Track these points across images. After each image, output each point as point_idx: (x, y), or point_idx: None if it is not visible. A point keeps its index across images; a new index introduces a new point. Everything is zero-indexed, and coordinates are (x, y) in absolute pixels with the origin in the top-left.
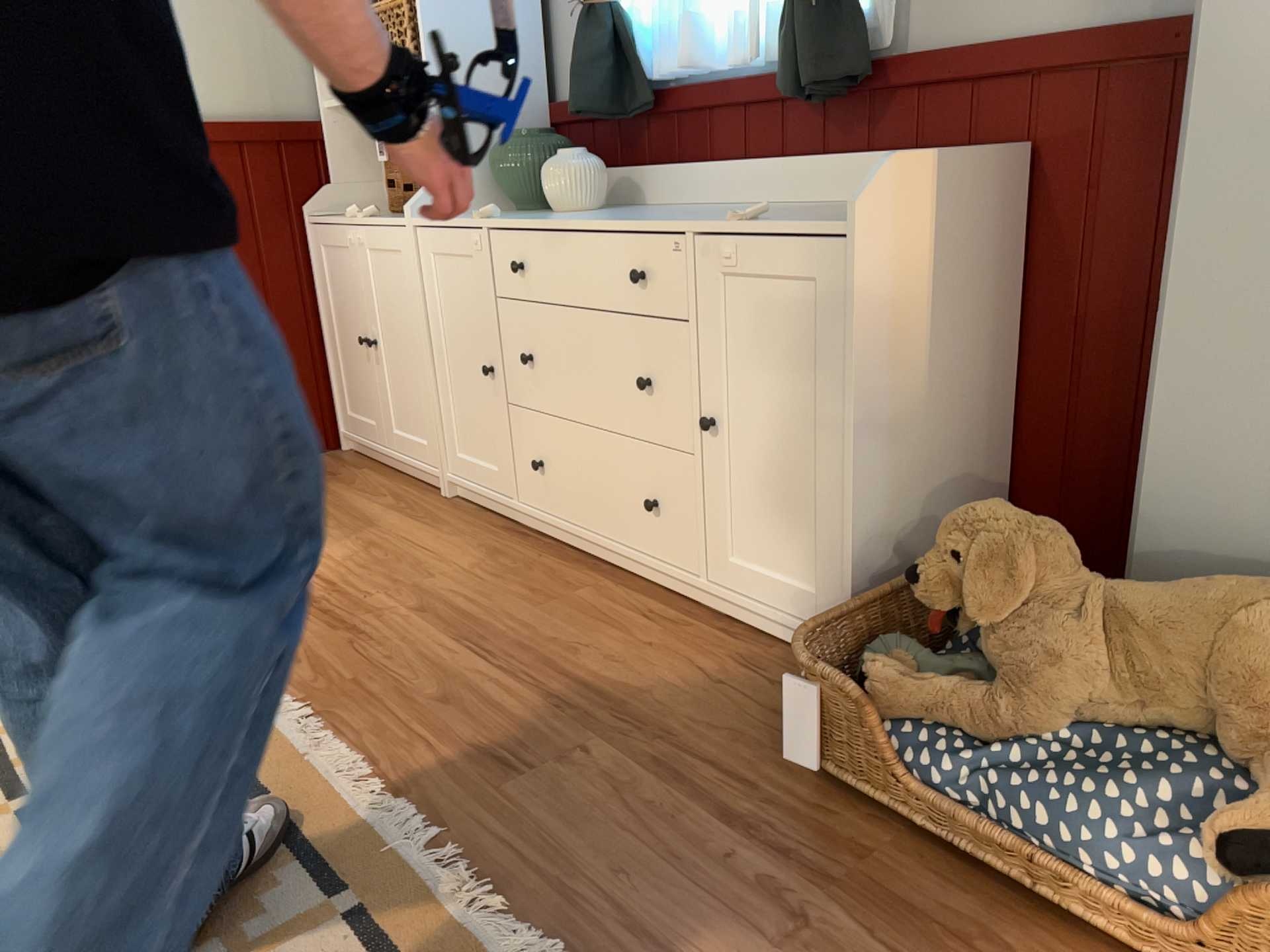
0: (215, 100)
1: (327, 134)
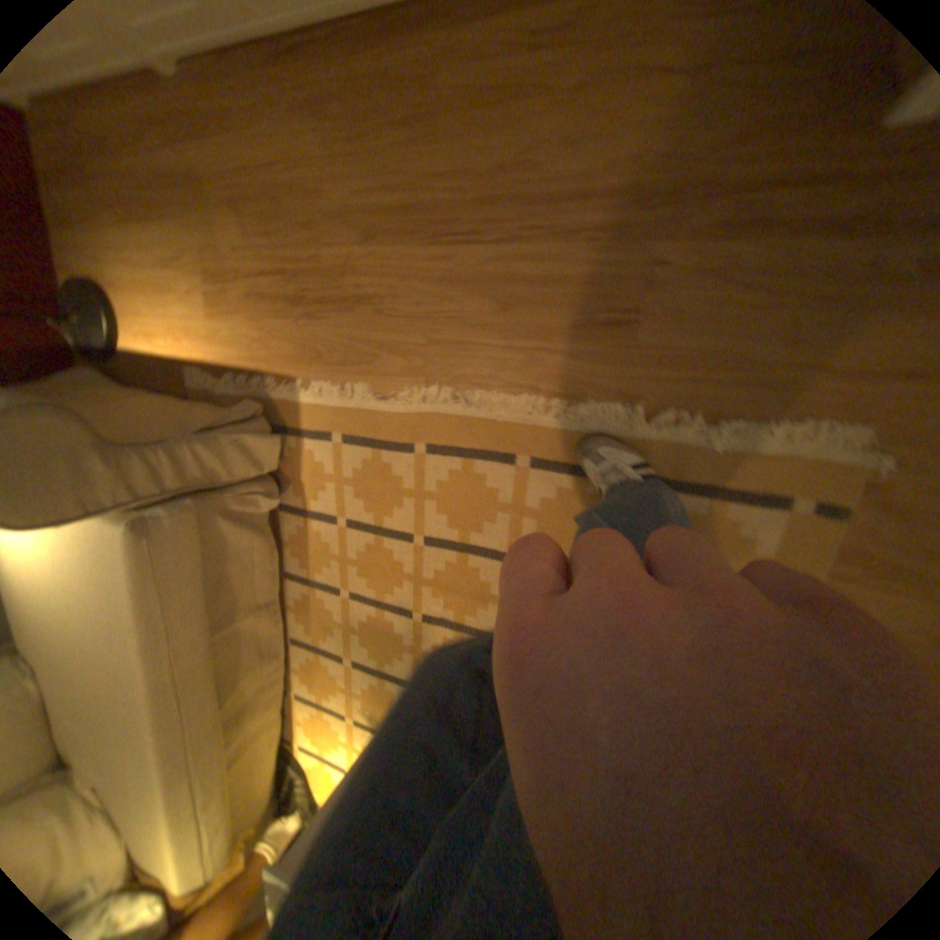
0: None
1: None
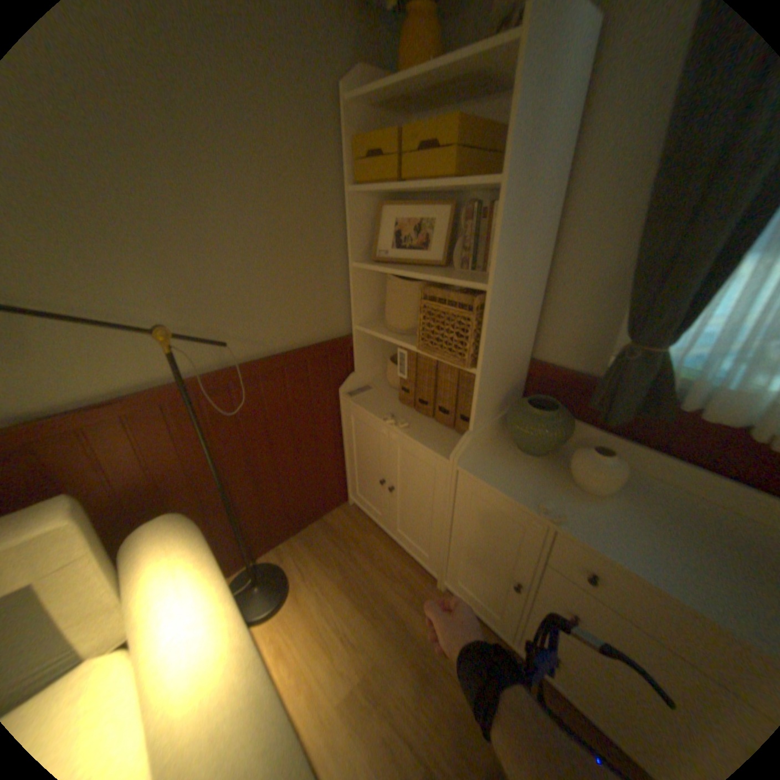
0: (290, 332)
1: (356, 341)
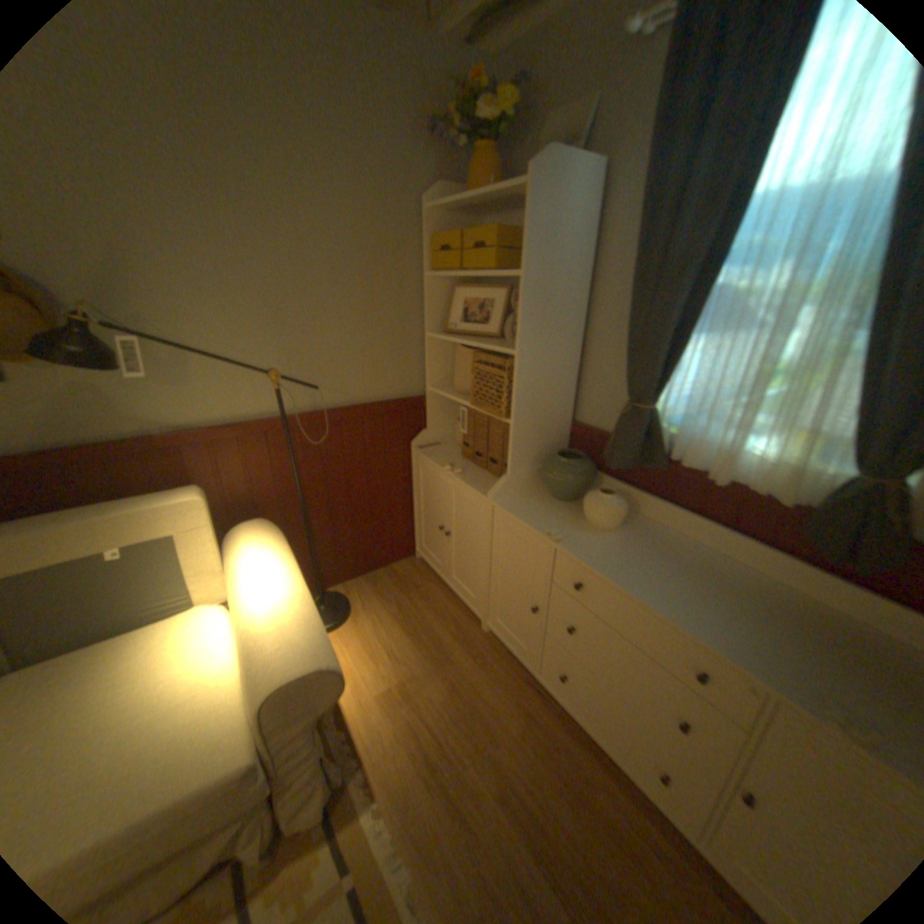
0: (371, 388)
1: (429, 401)
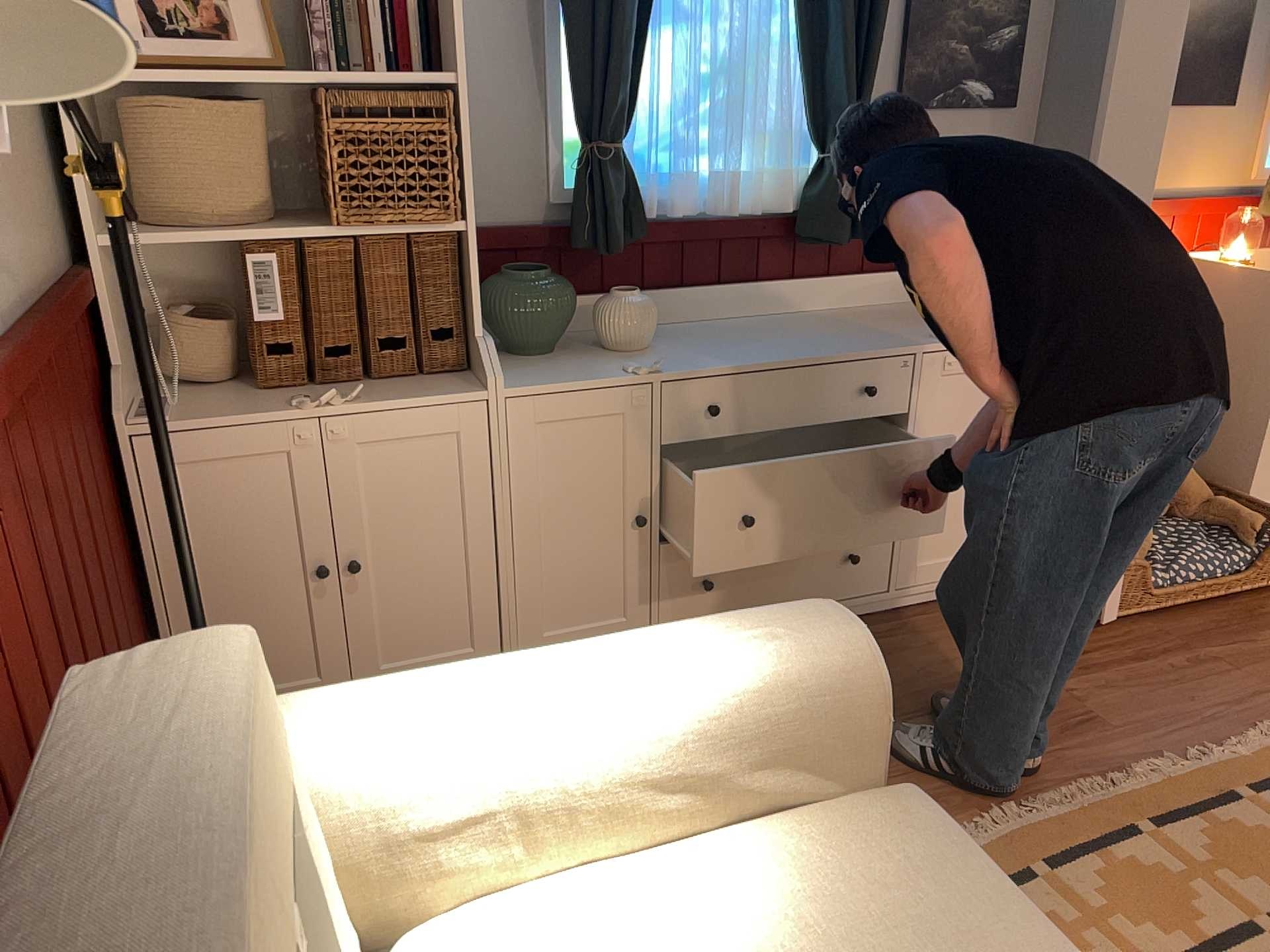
0: (25, 254)
1: (101, 285)
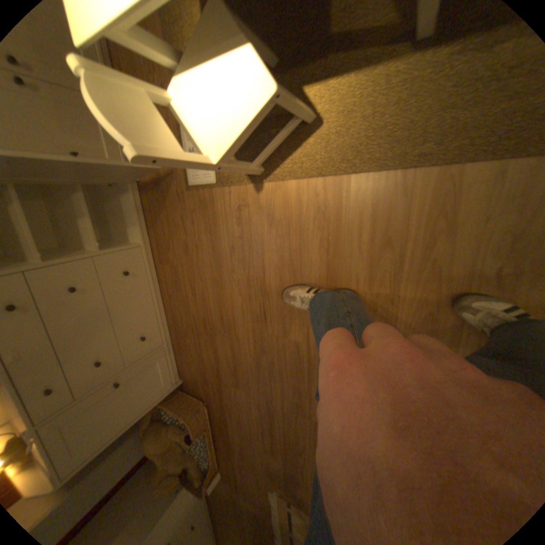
0: None
1: None
